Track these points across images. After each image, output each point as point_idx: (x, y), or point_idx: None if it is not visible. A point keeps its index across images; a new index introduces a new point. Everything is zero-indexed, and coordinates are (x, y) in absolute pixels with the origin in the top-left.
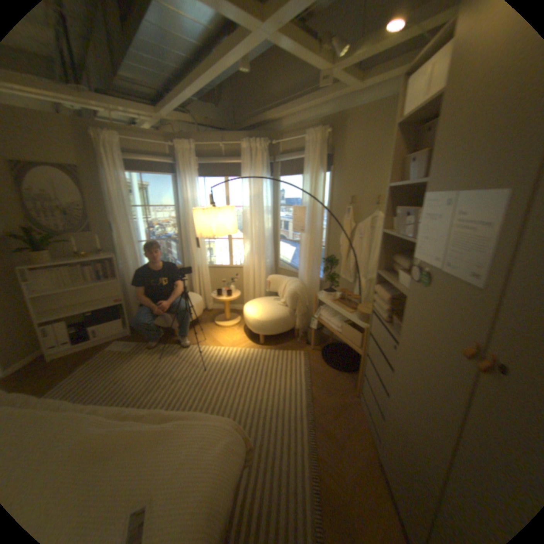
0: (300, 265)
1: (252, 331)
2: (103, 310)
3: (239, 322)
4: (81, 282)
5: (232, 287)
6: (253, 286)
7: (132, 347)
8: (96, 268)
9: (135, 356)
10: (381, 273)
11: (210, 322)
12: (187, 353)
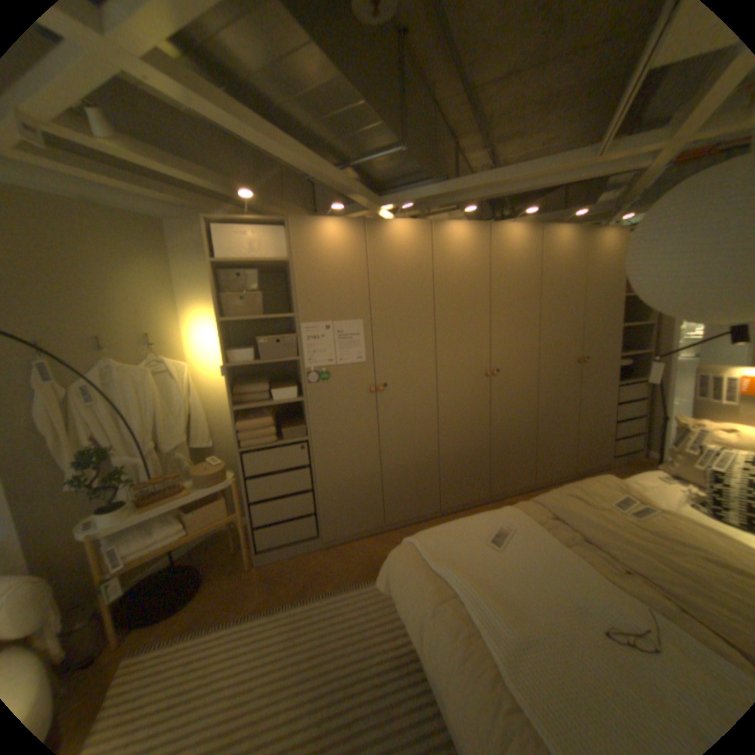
0: None
1: None
2: None
3: None
4: None
5: None
6: None
7: None
8: None
9: None
10: (241, 408)
11: None
12: None
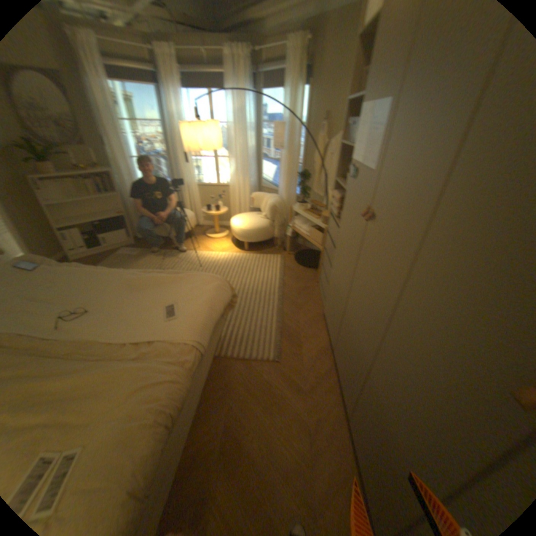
0: (279, 182)
1: (238, 239)
2: (107, 220)
3: (227, 234)
4: (84, 194)
5: (220, 205)
6: (238, 203)
7: (137, 252)
8: (95, 180)
9: (142, 257)
10: (337, 180)
11: (201, 235)
12: (184, 256)
